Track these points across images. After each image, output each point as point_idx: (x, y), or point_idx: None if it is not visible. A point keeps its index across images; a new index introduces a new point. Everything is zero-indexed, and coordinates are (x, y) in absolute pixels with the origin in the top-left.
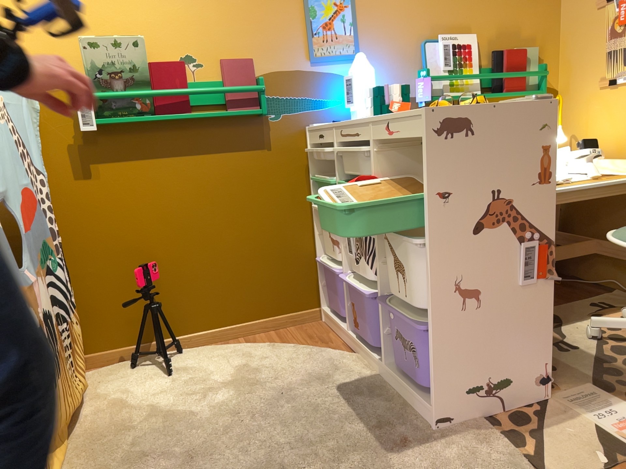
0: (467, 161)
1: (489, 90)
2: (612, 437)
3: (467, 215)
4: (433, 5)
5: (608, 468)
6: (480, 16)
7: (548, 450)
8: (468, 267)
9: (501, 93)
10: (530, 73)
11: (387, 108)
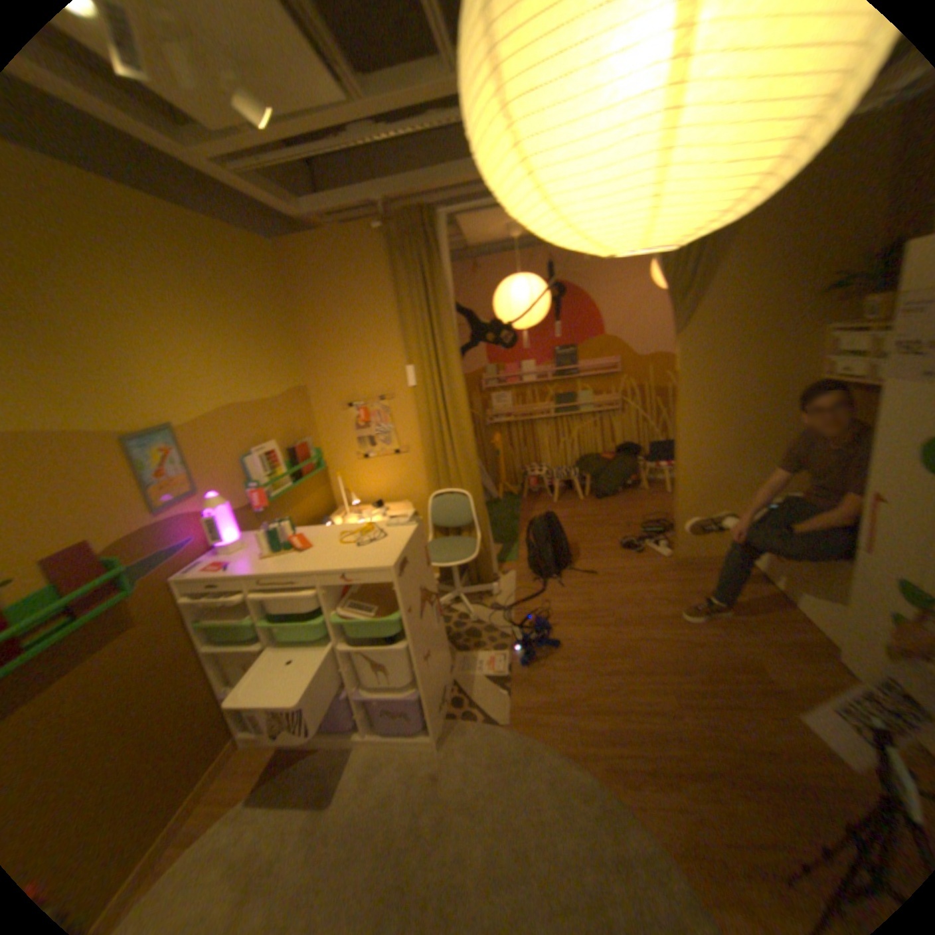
0: (411, 580)
1: (293, 477)
2: (493, 674)
3: (418, 611)
4: (241, 425)
5: (508, 692)
6: (273, 424)
7: (484, 706)
8: (424, 640)
9: (303, 477)
10: (316, 458)
11: (283, 541)
